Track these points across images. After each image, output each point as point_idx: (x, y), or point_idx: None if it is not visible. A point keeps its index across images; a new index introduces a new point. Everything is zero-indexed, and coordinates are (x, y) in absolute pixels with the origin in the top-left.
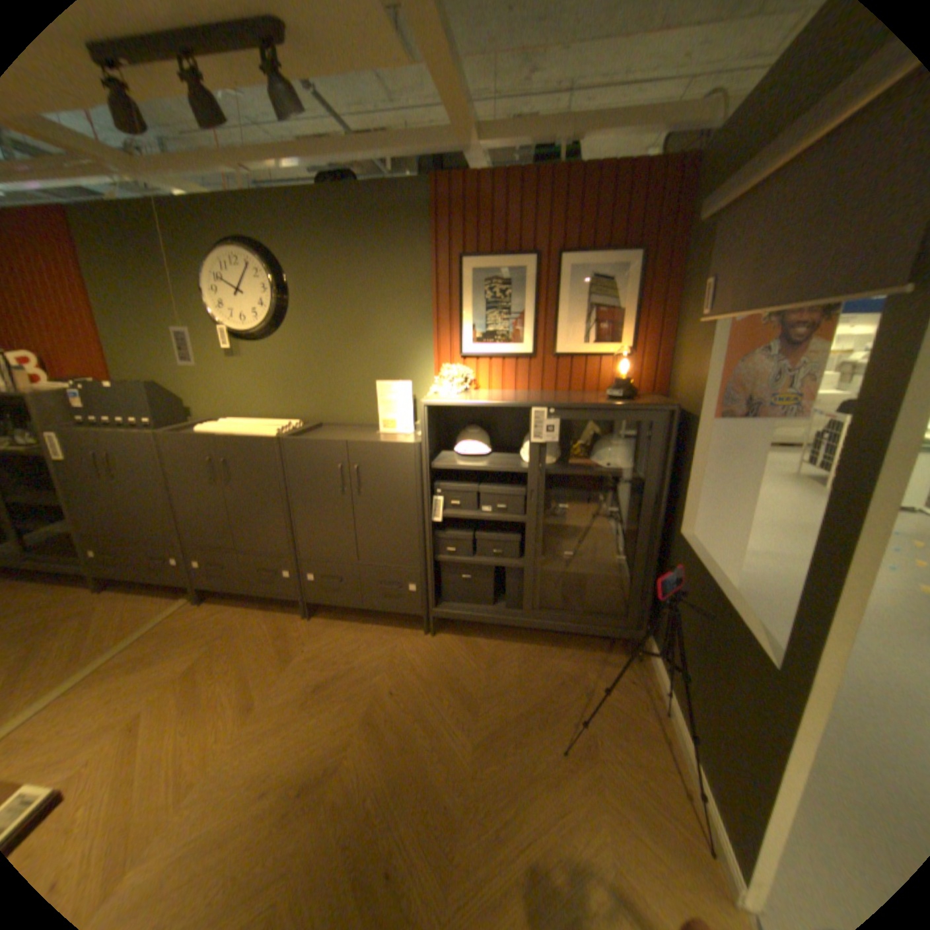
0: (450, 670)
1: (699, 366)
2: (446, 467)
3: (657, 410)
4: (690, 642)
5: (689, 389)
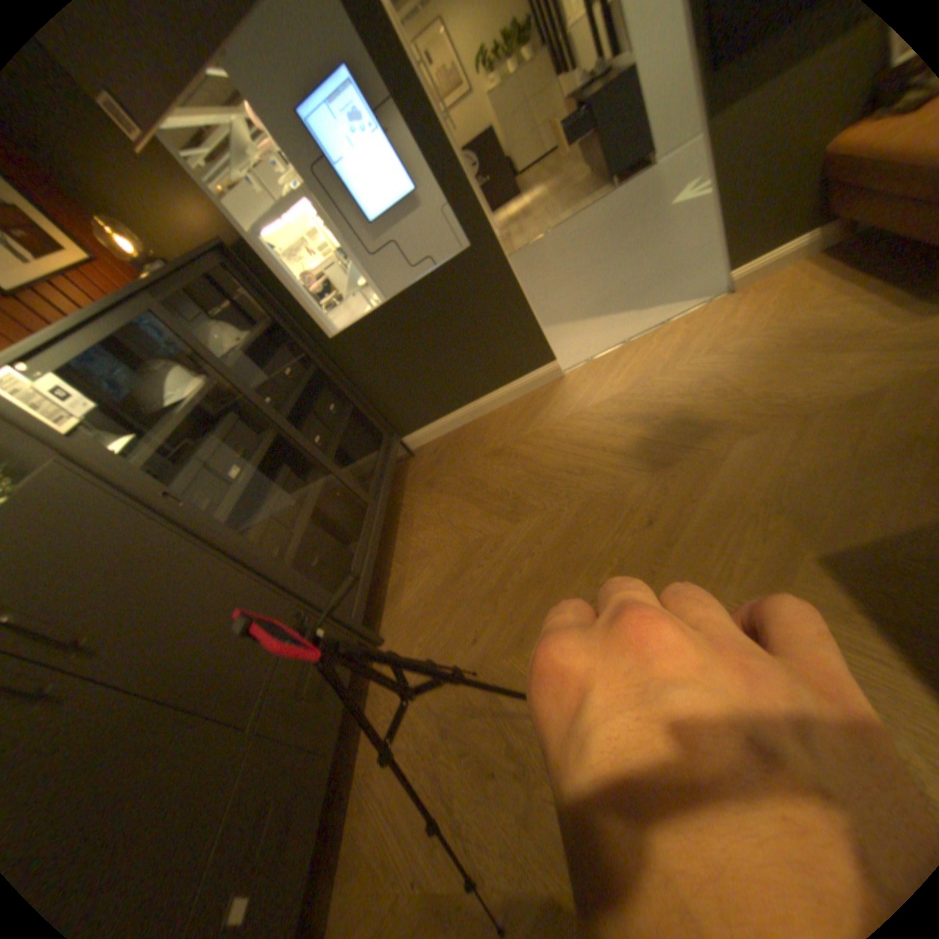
0: (433, 588)
1: (181, 199)
2: (140, 460)
3: (212, 244)
4: (419, 362)
5: (193, 236)
